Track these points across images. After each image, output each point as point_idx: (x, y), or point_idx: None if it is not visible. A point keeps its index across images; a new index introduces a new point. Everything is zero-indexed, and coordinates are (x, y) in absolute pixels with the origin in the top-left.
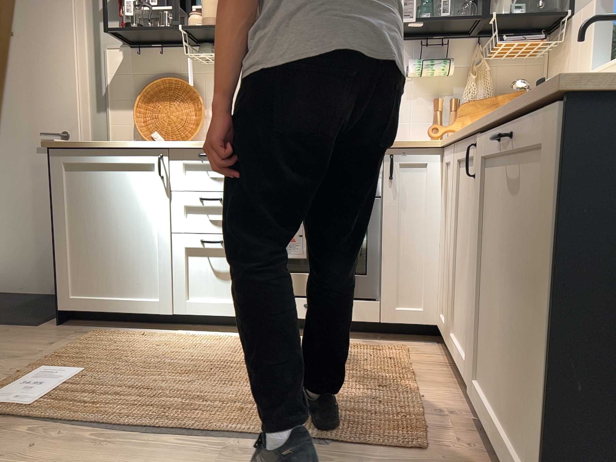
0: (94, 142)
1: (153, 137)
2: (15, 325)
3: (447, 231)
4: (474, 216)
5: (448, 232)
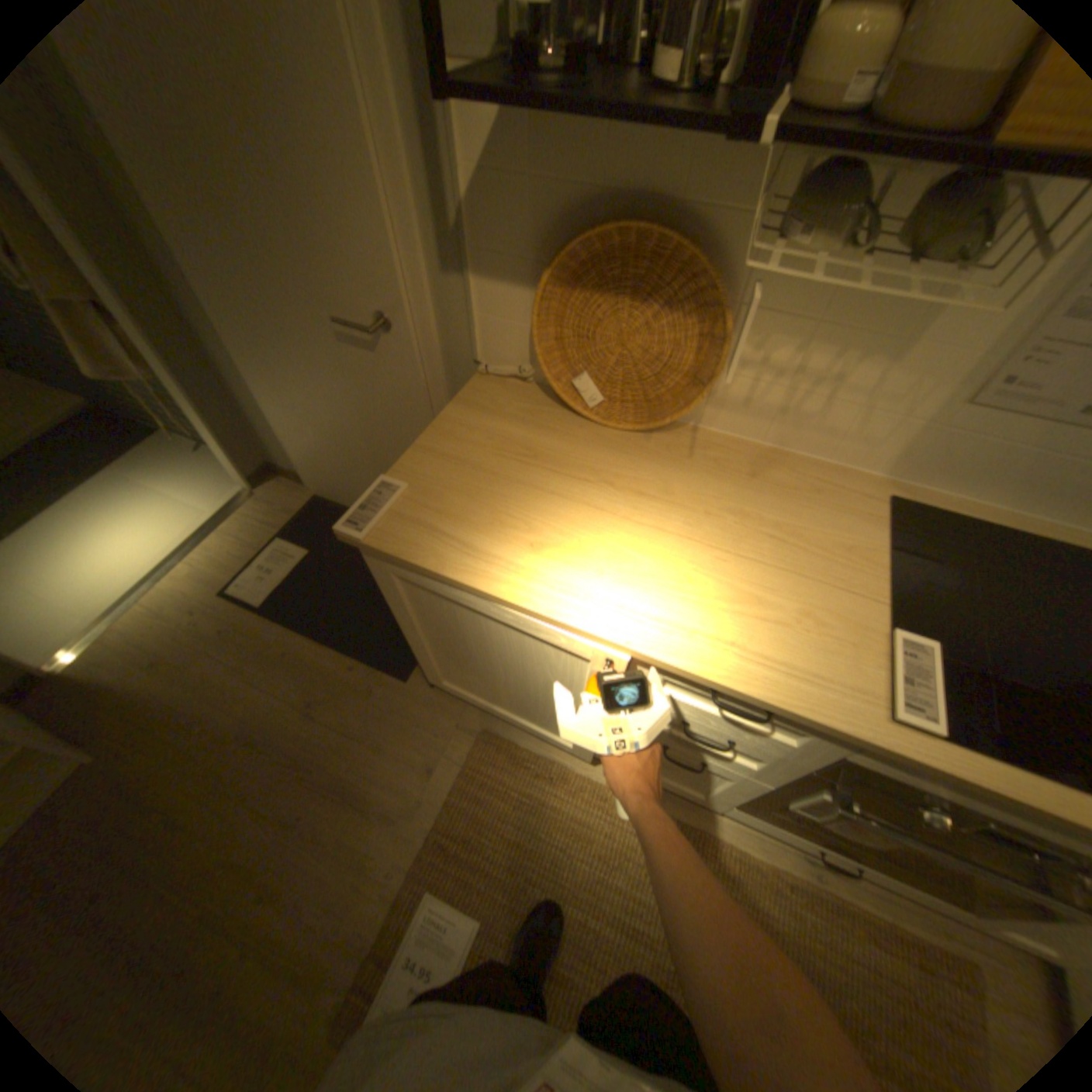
0: (453, 580)
1: (578, 386)
2: (377, 670)
3: None
4: None
5: None
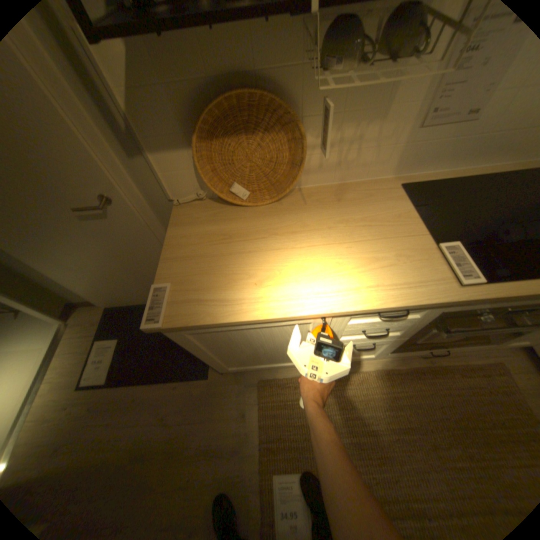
0: (225, 322)
1: (235, 190)
2: (189, 380)
3: None
4: None
5: None
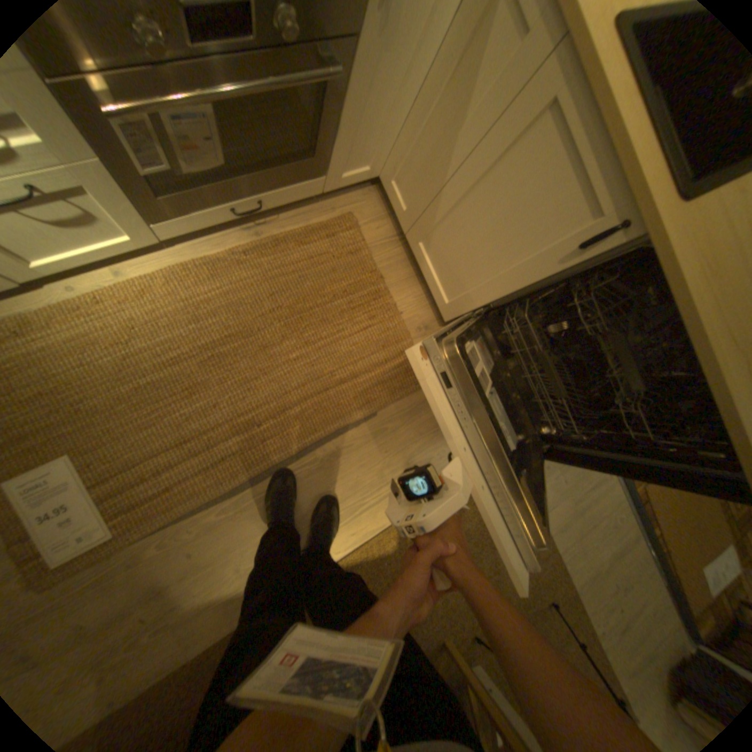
0: None
1: None
2: None
3: (443, 107)
4: (530, 235)
5: (446, 116)
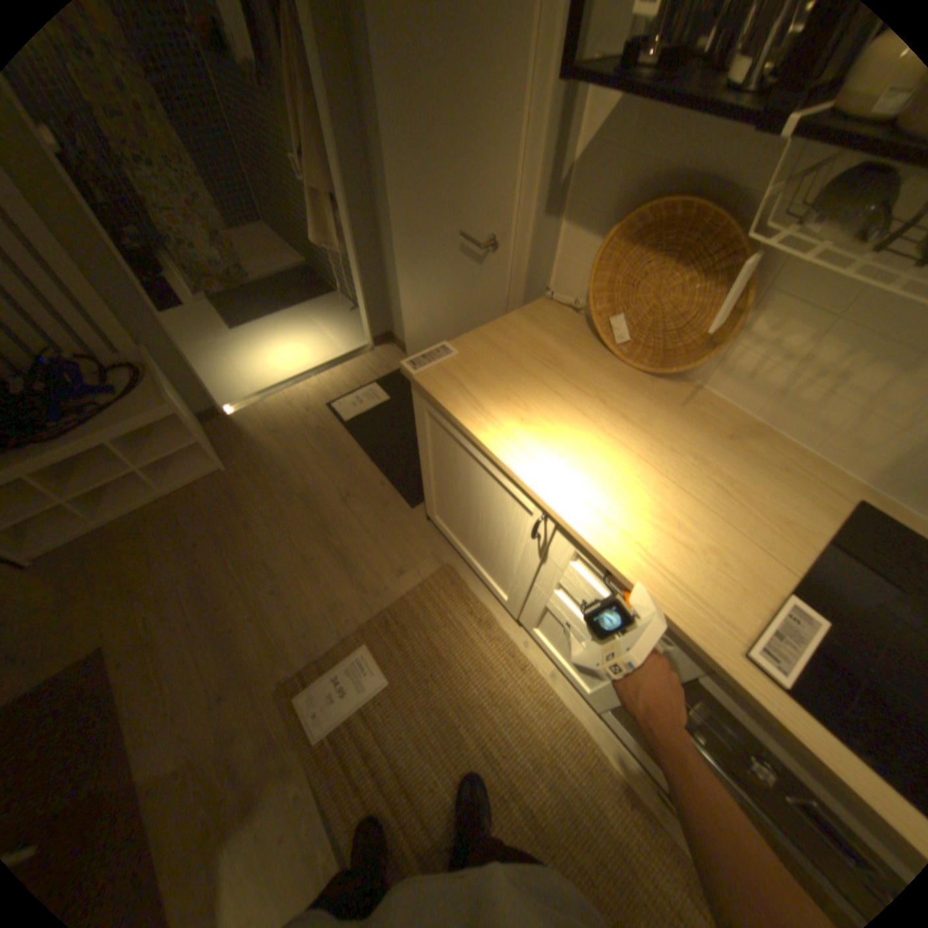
0: (459, 420)
1: (615, 324)
2: (399, 492)
3: None
4: None
5: None
